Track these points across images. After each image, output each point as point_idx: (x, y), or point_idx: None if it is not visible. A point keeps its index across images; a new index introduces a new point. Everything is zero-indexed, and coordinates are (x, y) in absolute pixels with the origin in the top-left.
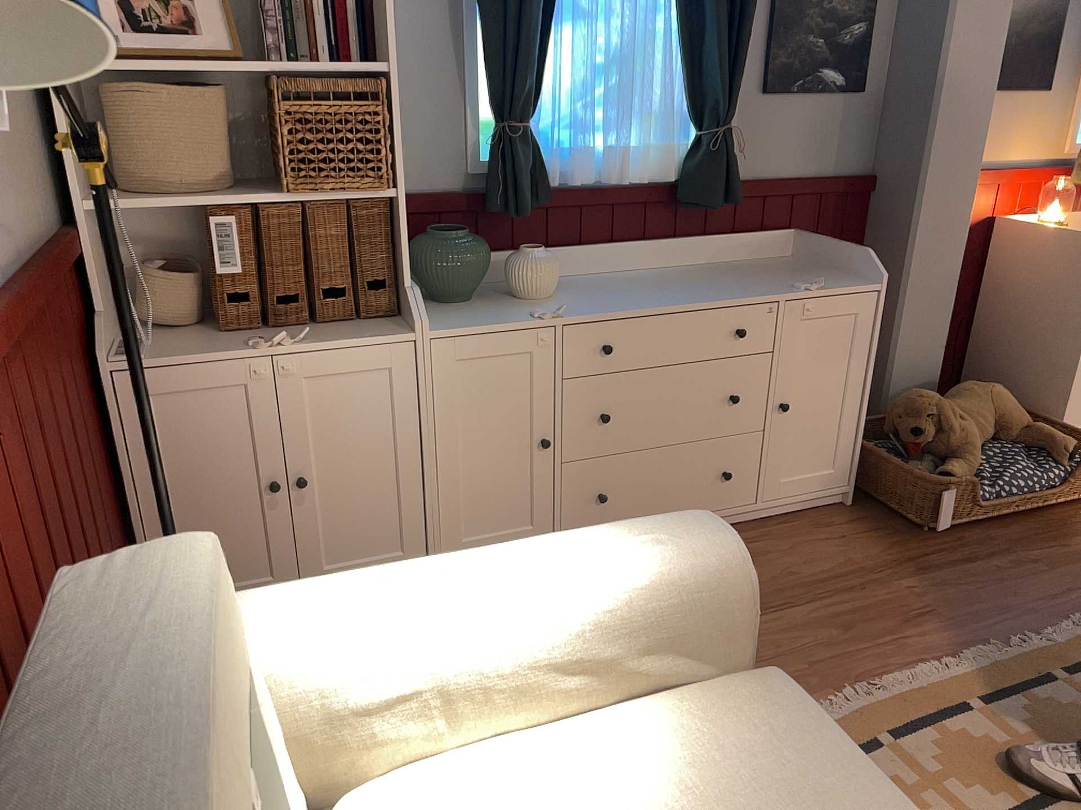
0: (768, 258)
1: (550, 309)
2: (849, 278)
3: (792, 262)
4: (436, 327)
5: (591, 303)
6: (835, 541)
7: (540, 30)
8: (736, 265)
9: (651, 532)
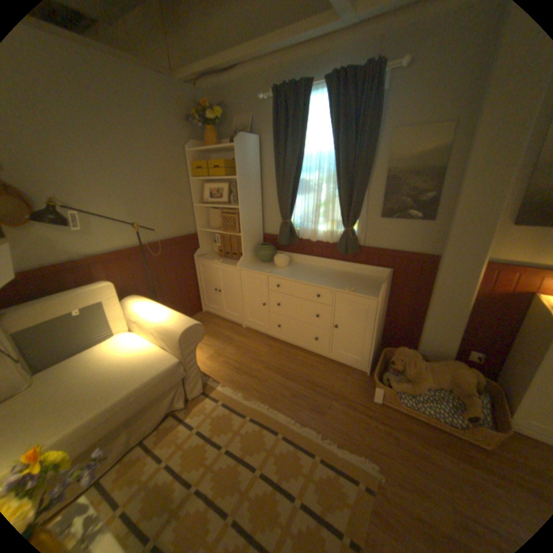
0: (377, 277)
1: (267, 270)
2: (376, 292)
3: (379, 281)
4: (244, 267)
5: (284, 272)
6: (340, 379)
7: (289, 196)
8: (359, 275)
9: (181, 320)
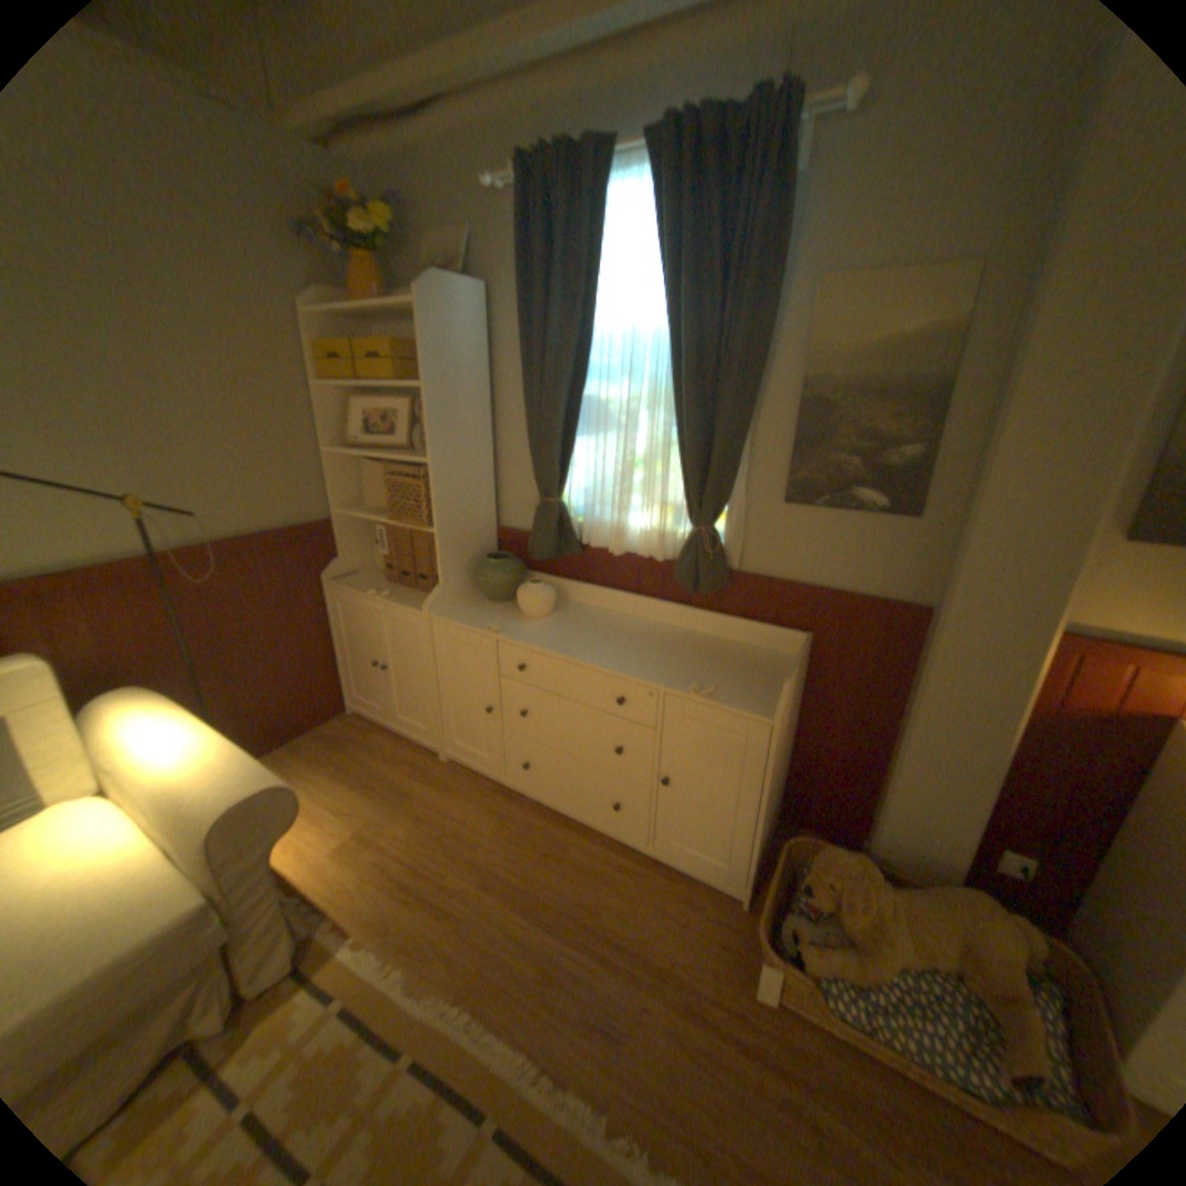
0: (772, 651)
1: (497, 626)
2: (767, 700)
3: (777, 664)
4: (441, 613)
5: (540, 632)
6: (672, 923)
7: (556, 438)
8: (728, 645)
9: (227, 777)
